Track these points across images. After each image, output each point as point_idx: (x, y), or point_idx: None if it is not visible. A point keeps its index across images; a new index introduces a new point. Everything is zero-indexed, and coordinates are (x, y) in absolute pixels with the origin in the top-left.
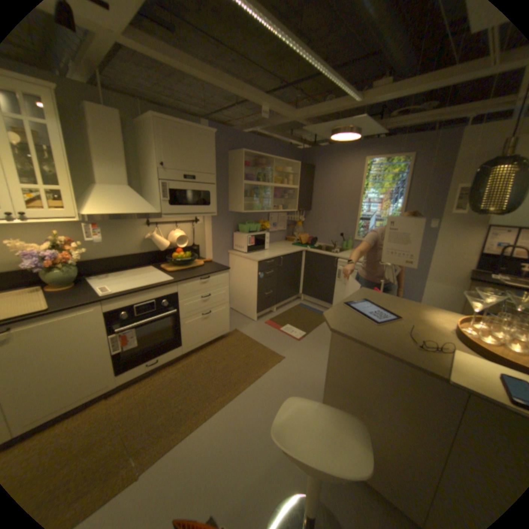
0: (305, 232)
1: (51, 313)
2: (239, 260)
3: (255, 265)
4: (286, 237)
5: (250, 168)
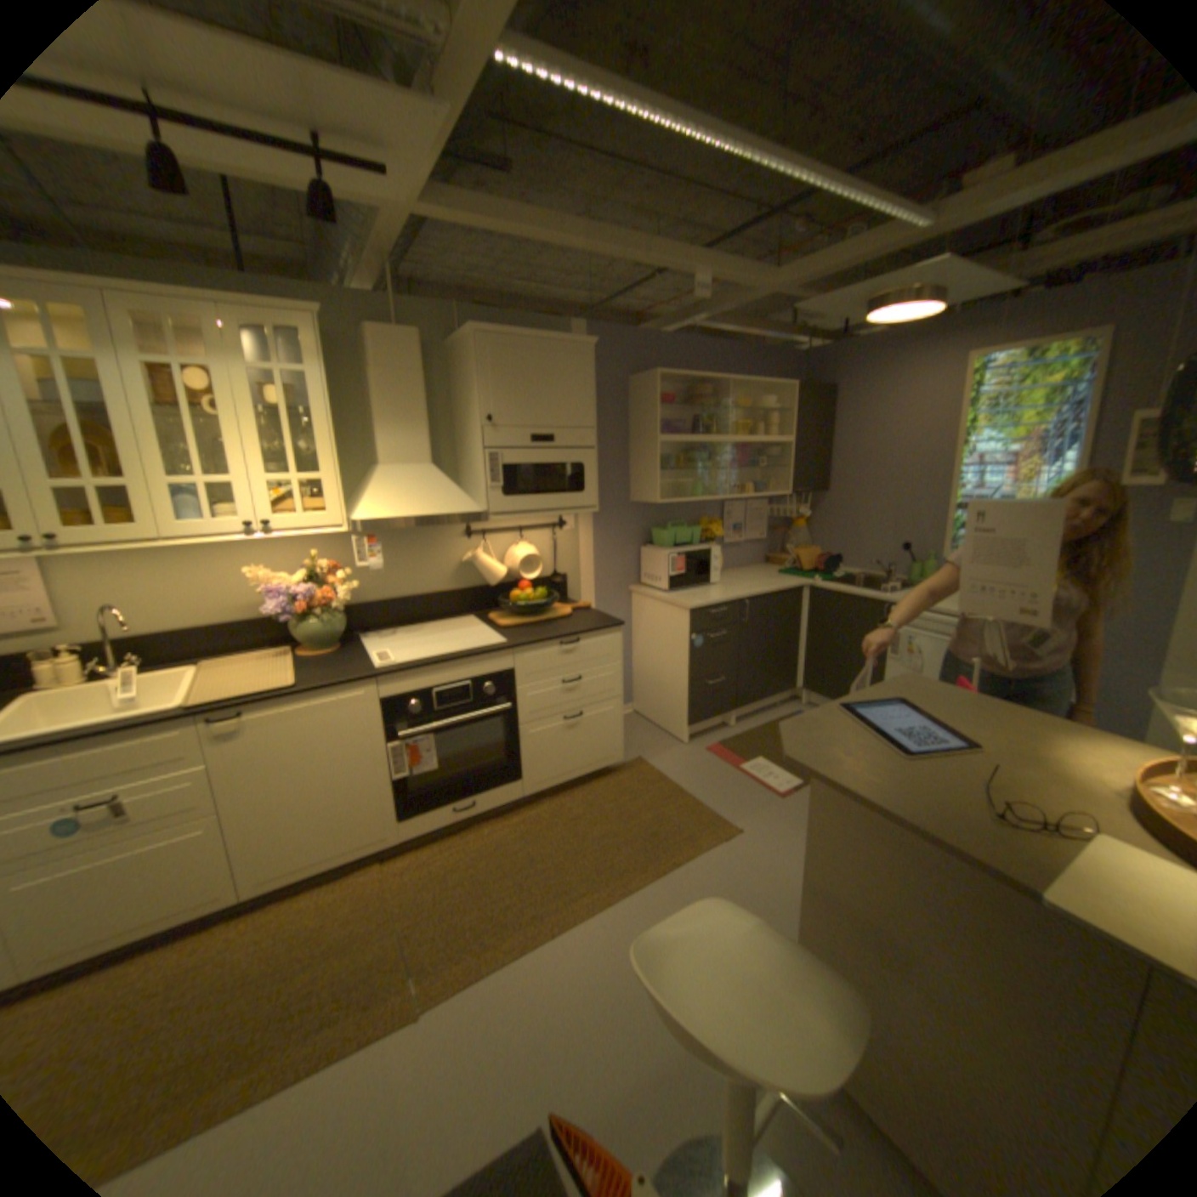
0: (816, 544)
1: (297, 694)
2: (650, 607)
3: (682, 619)
4: (768, 556)
5: (677, 407)
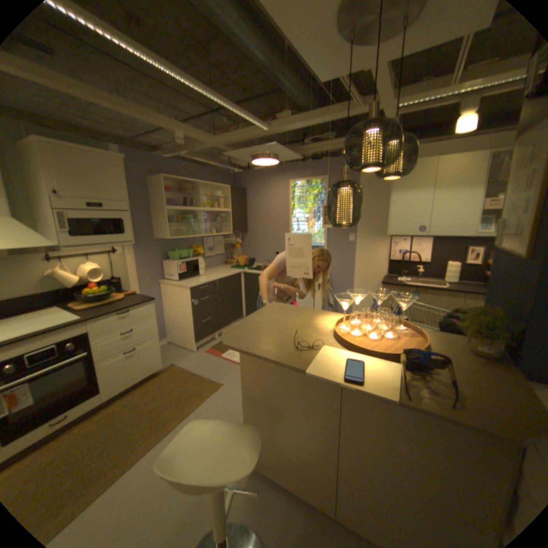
0: (245, 254)
1: None
2: (170, 289)
3: (187, 292)
4: (226, 260)
5: (175, 193)
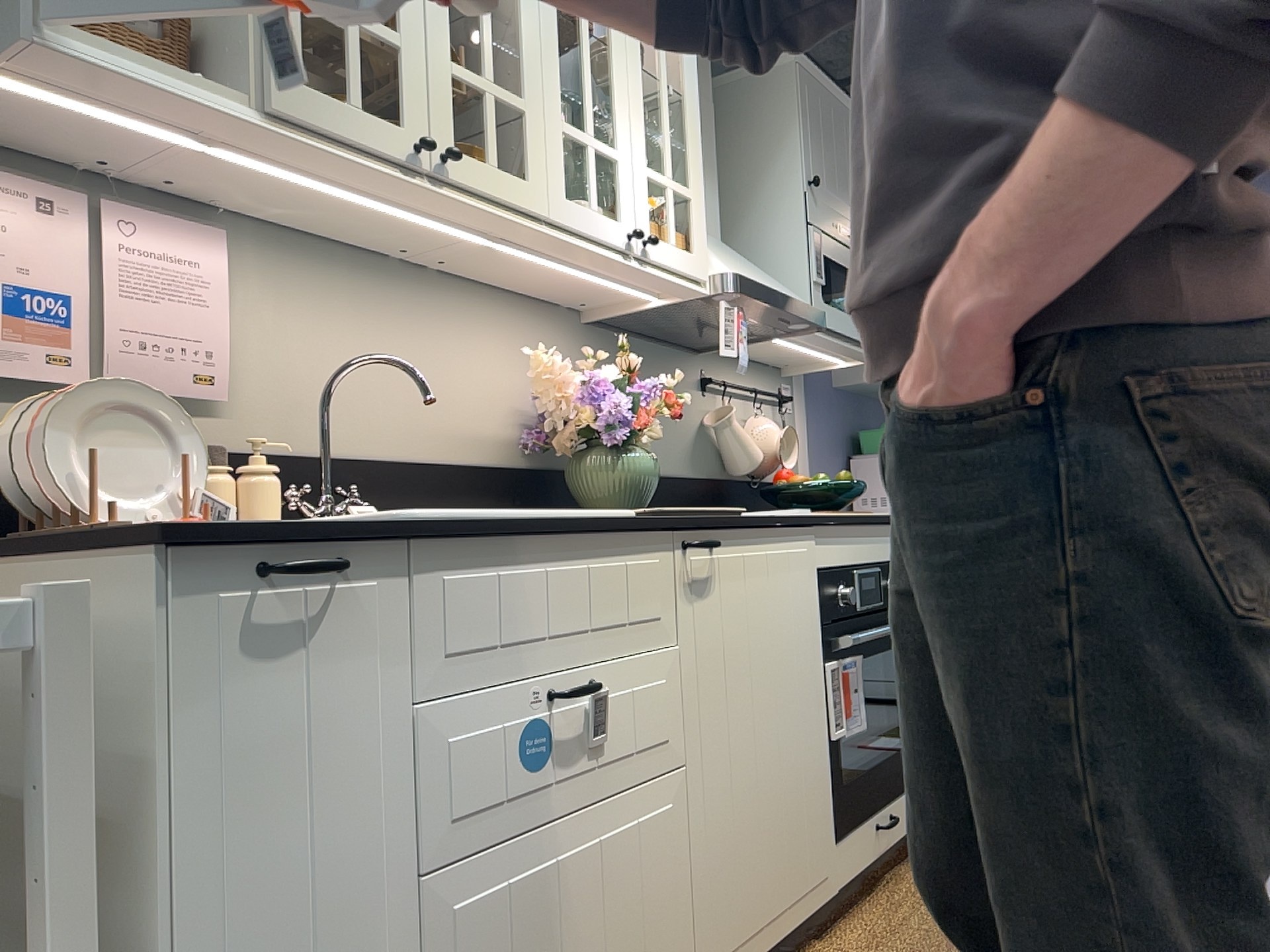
0: None
1: (762, 525)
2: None
3: None
4: None
5: None
